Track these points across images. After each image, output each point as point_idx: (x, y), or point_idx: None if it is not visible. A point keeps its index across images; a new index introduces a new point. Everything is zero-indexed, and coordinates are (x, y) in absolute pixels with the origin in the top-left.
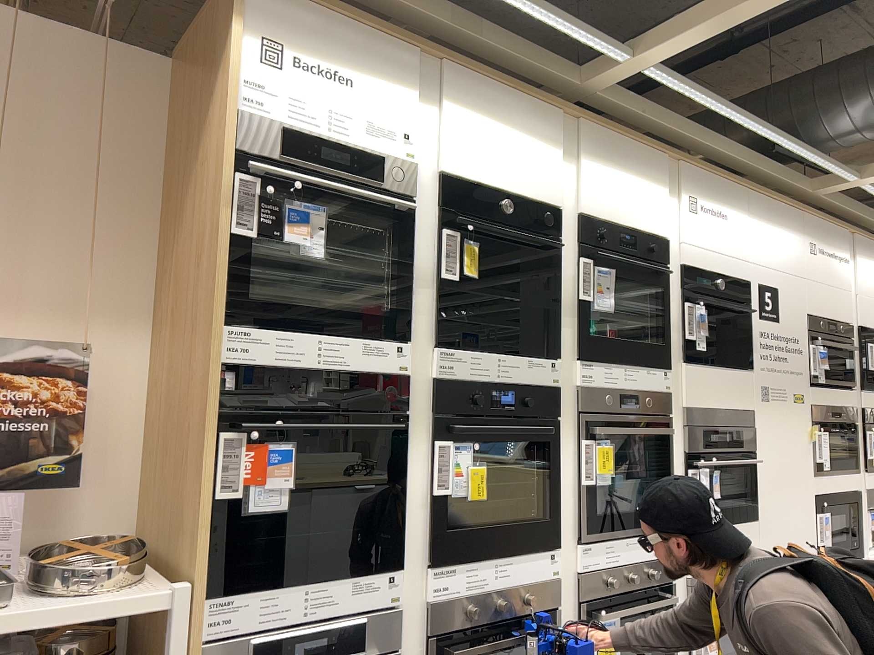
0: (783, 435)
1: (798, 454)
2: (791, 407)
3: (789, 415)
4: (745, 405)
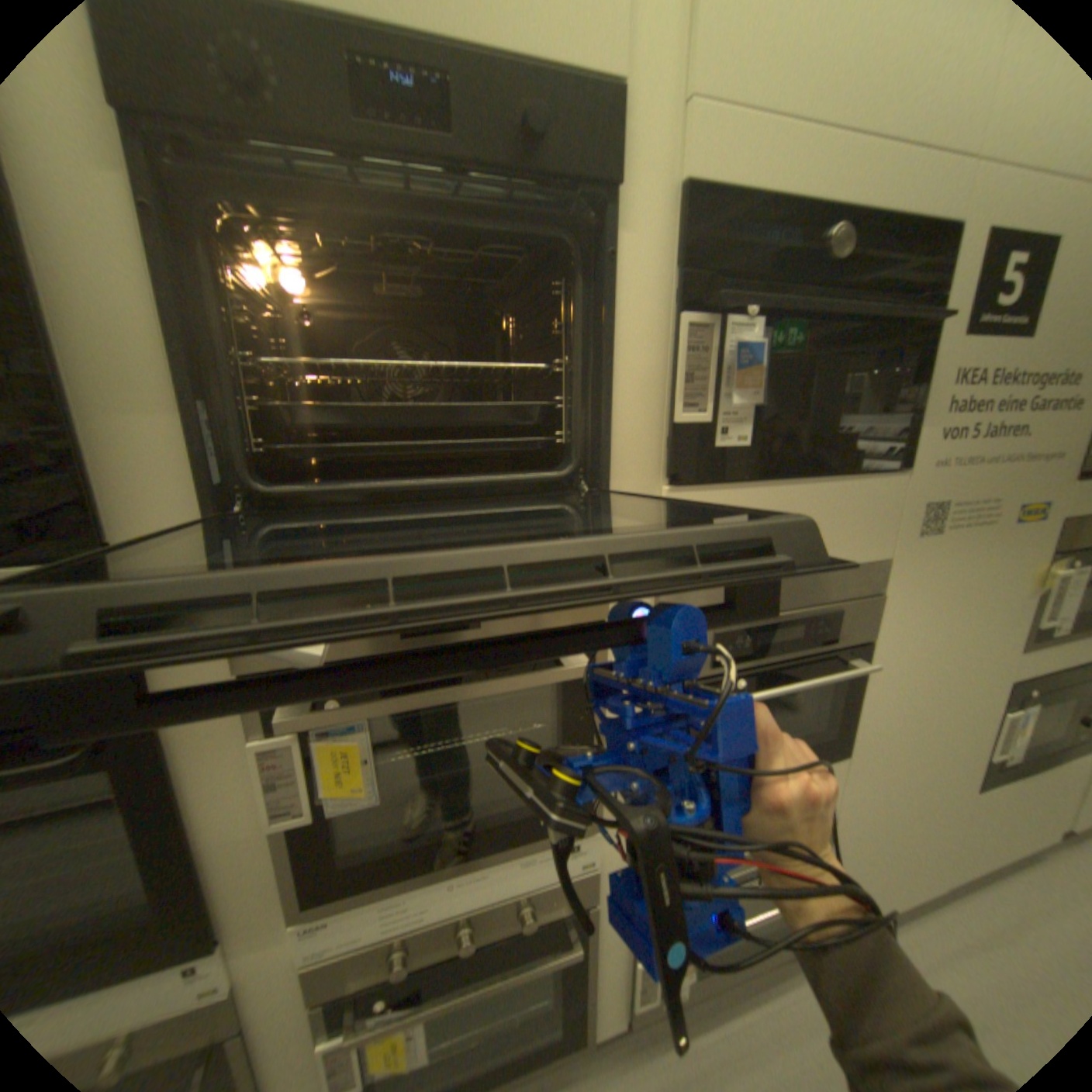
0: (967, 597)
1: (998, 625)
2: (1011, 536)
3: (999, 553)
4: (868, 554)
